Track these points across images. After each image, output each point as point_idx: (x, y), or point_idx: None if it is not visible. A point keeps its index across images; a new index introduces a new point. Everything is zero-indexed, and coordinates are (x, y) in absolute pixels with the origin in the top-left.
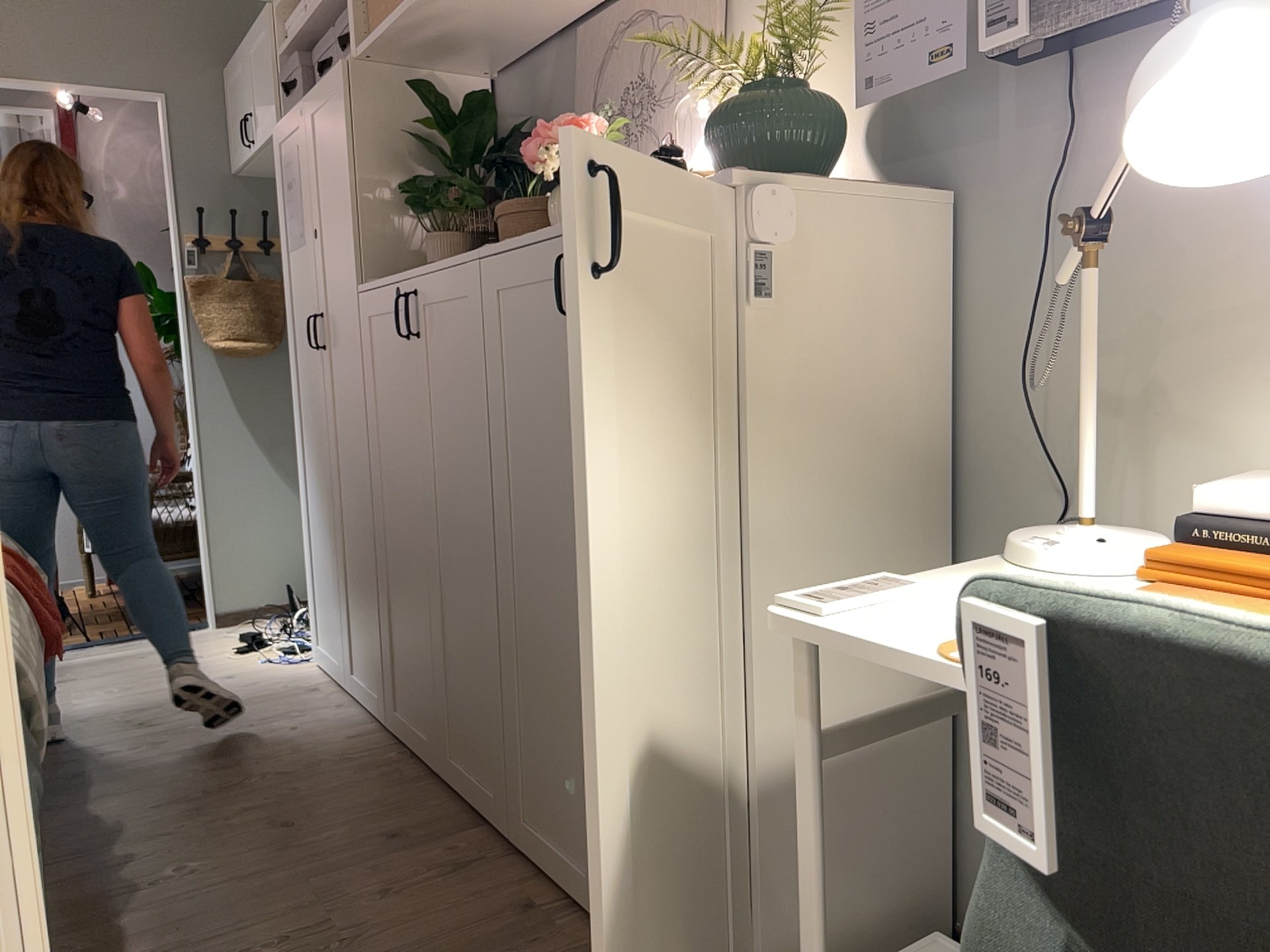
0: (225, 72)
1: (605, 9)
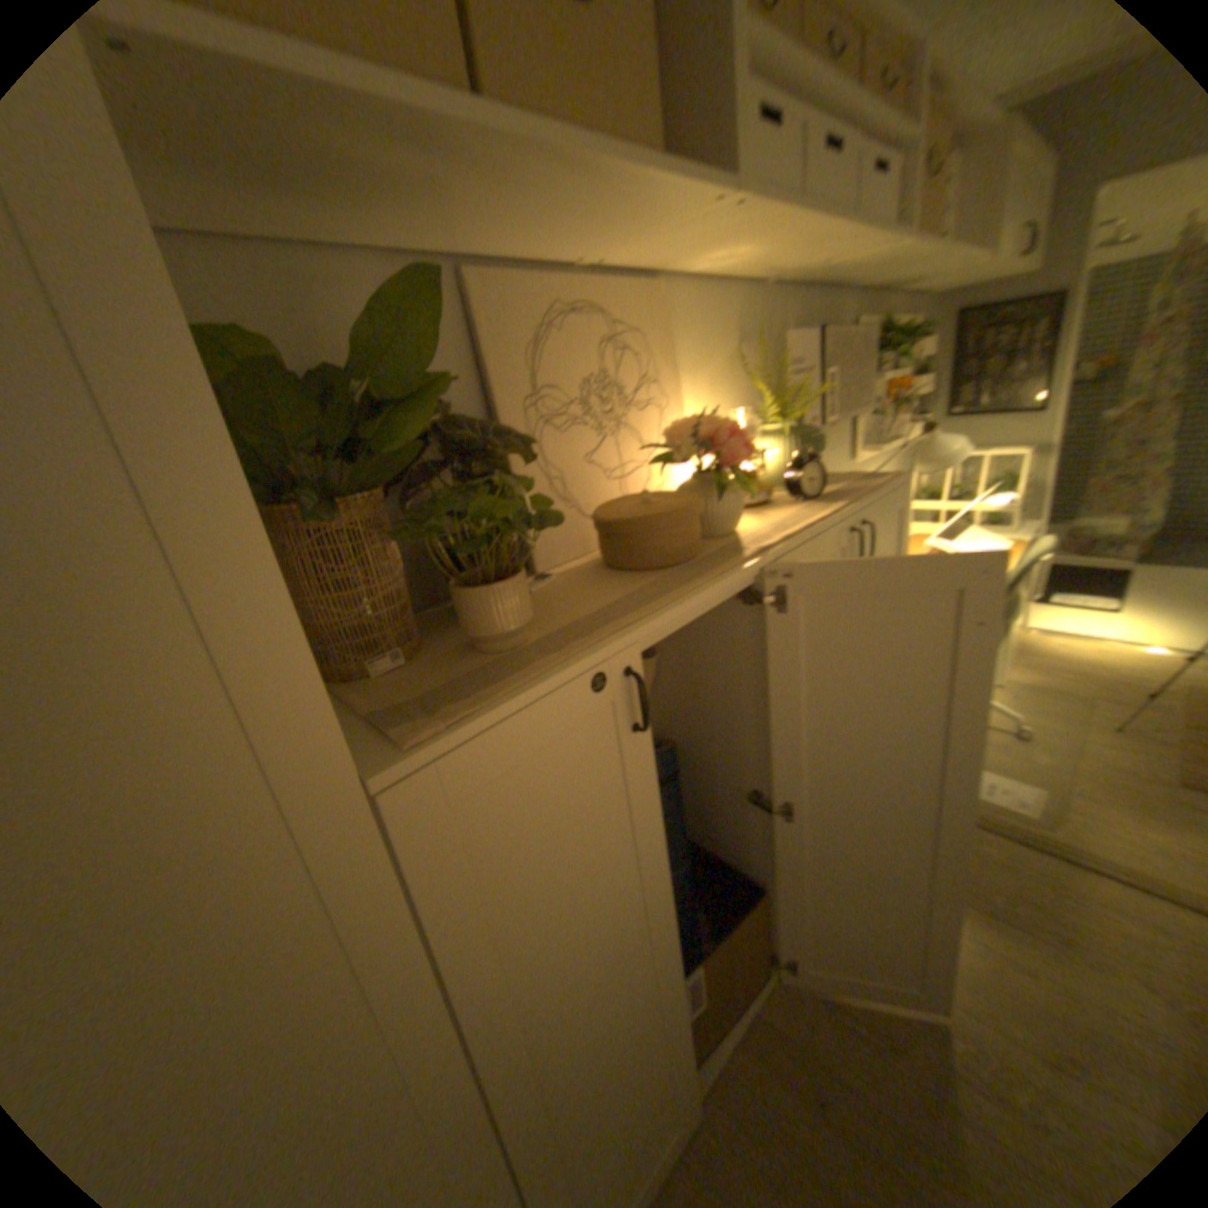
0: None
1: (514, 263)
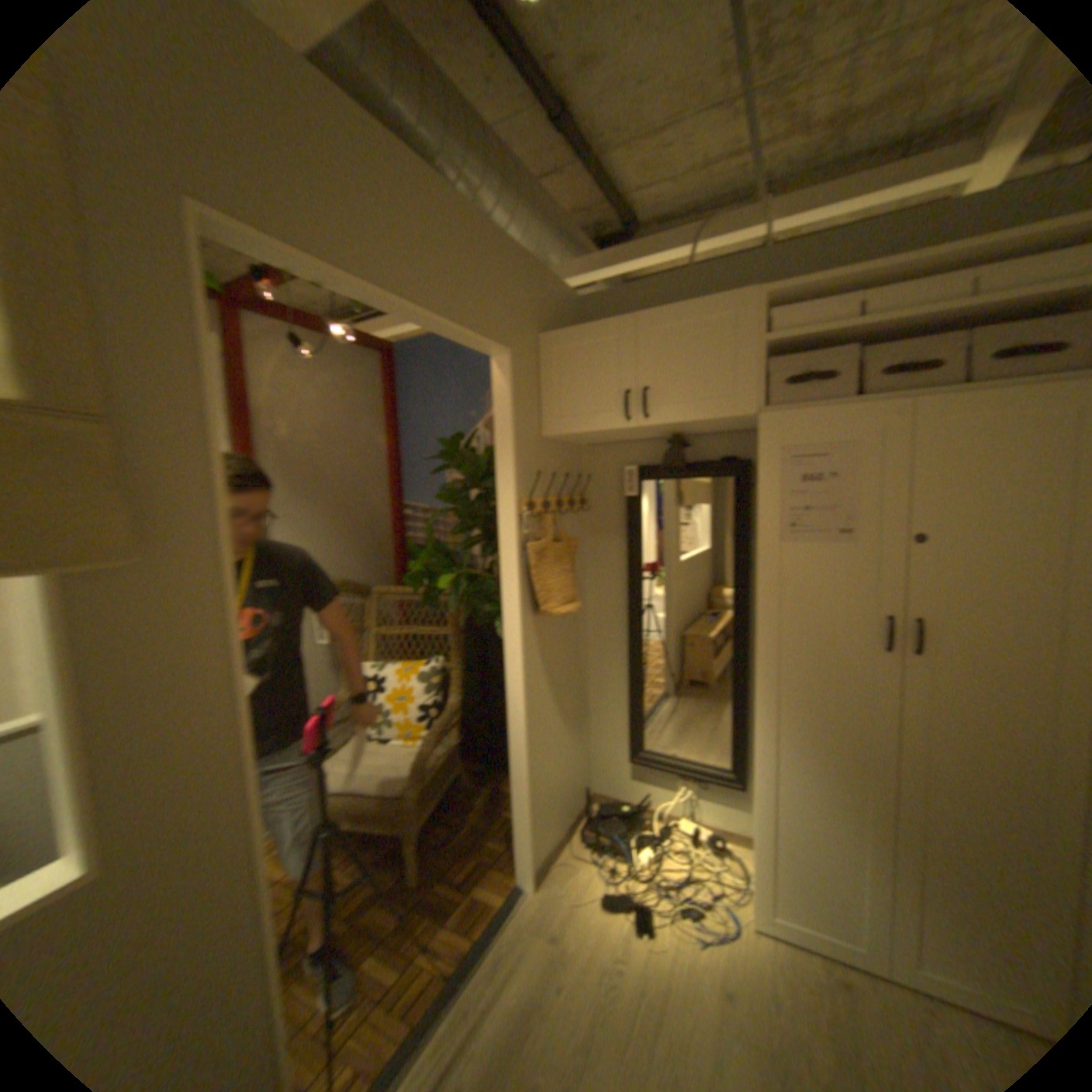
0: (550, 339)
1: None
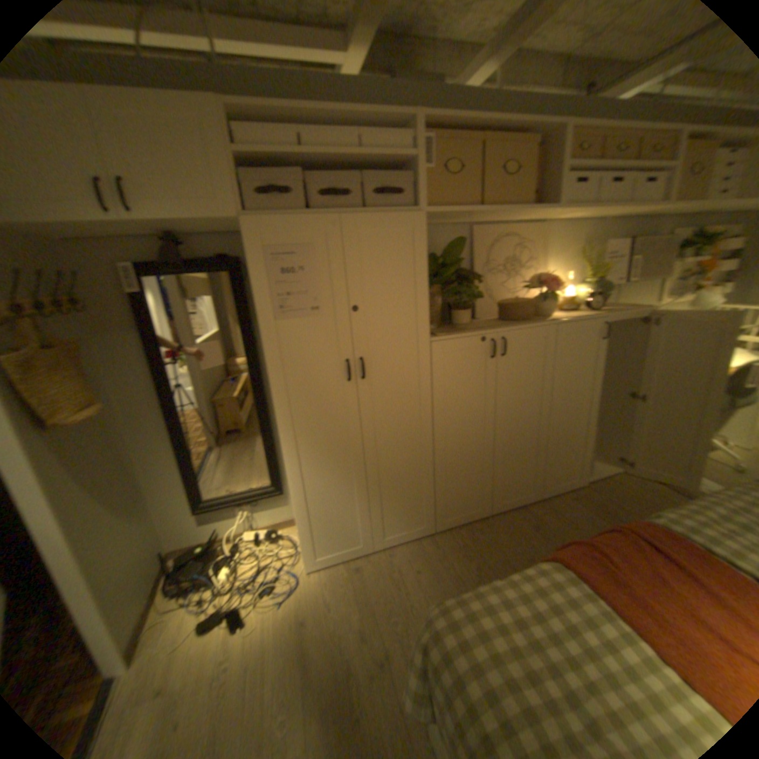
0: None
1: (488, 224)
